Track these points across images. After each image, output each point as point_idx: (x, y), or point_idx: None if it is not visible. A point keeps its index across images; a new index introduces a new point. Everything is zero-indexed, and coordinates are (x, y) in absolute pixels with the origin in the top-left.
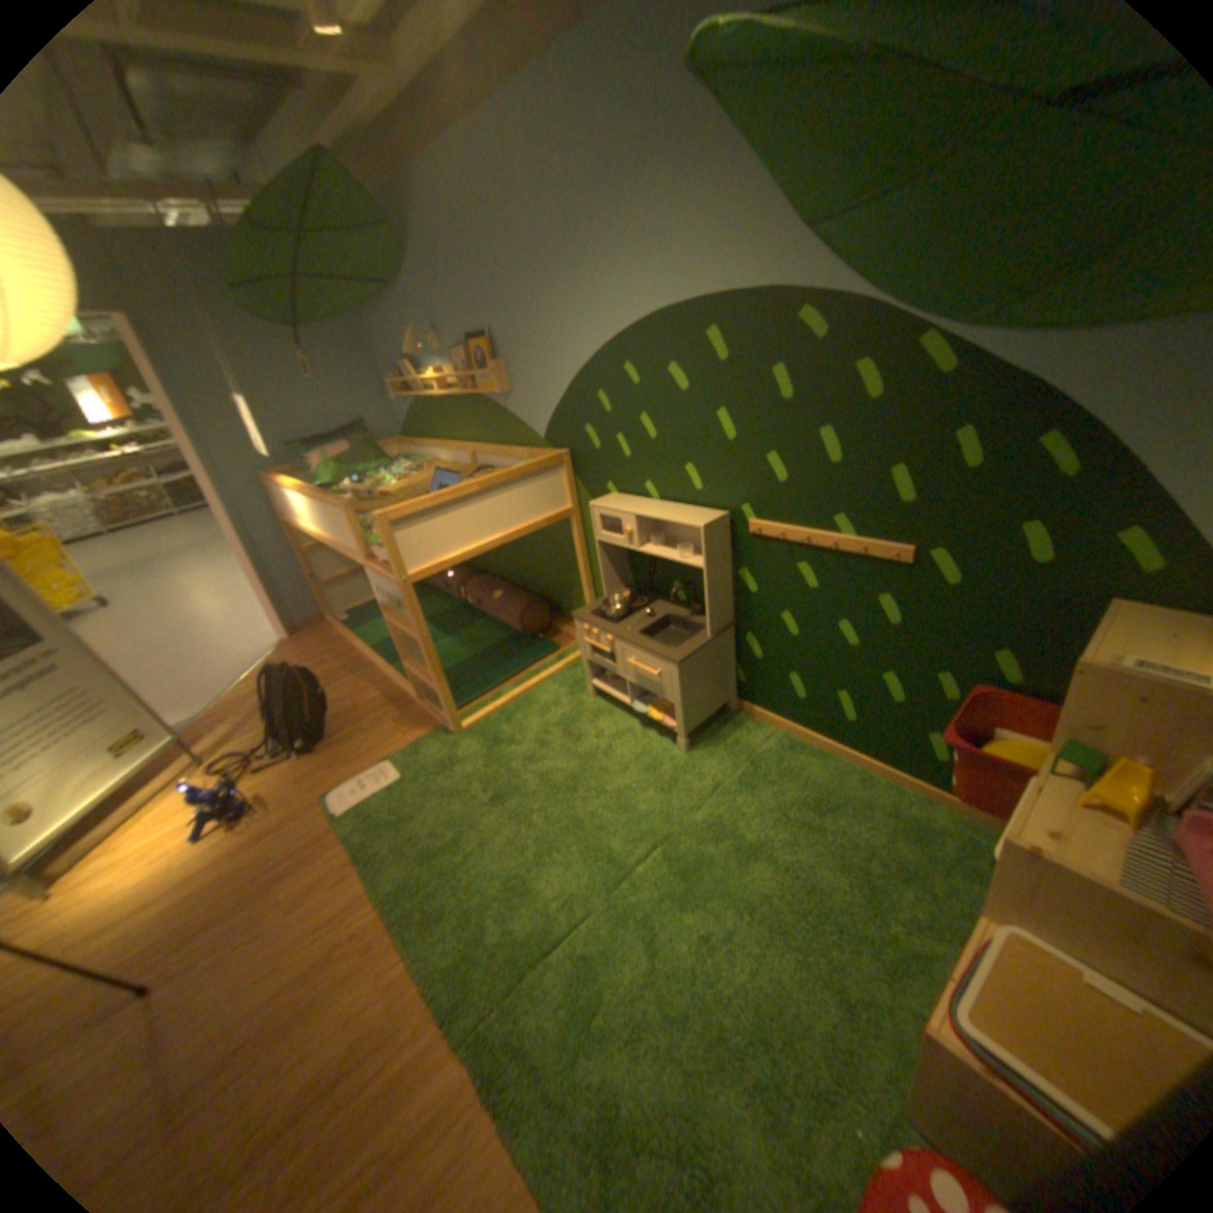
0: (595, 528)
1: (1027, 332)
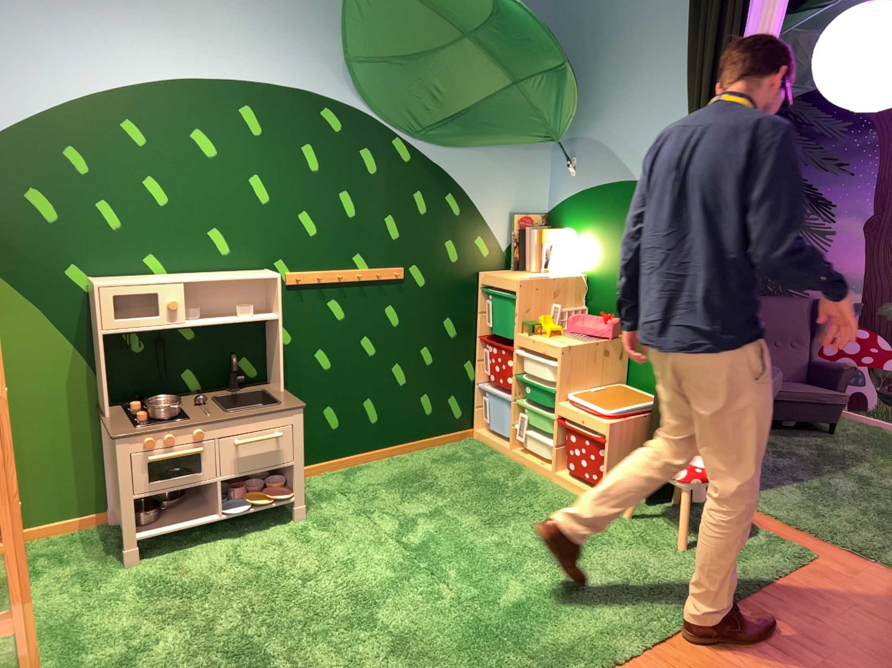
0: (105, 314)
1: (436, 145)
